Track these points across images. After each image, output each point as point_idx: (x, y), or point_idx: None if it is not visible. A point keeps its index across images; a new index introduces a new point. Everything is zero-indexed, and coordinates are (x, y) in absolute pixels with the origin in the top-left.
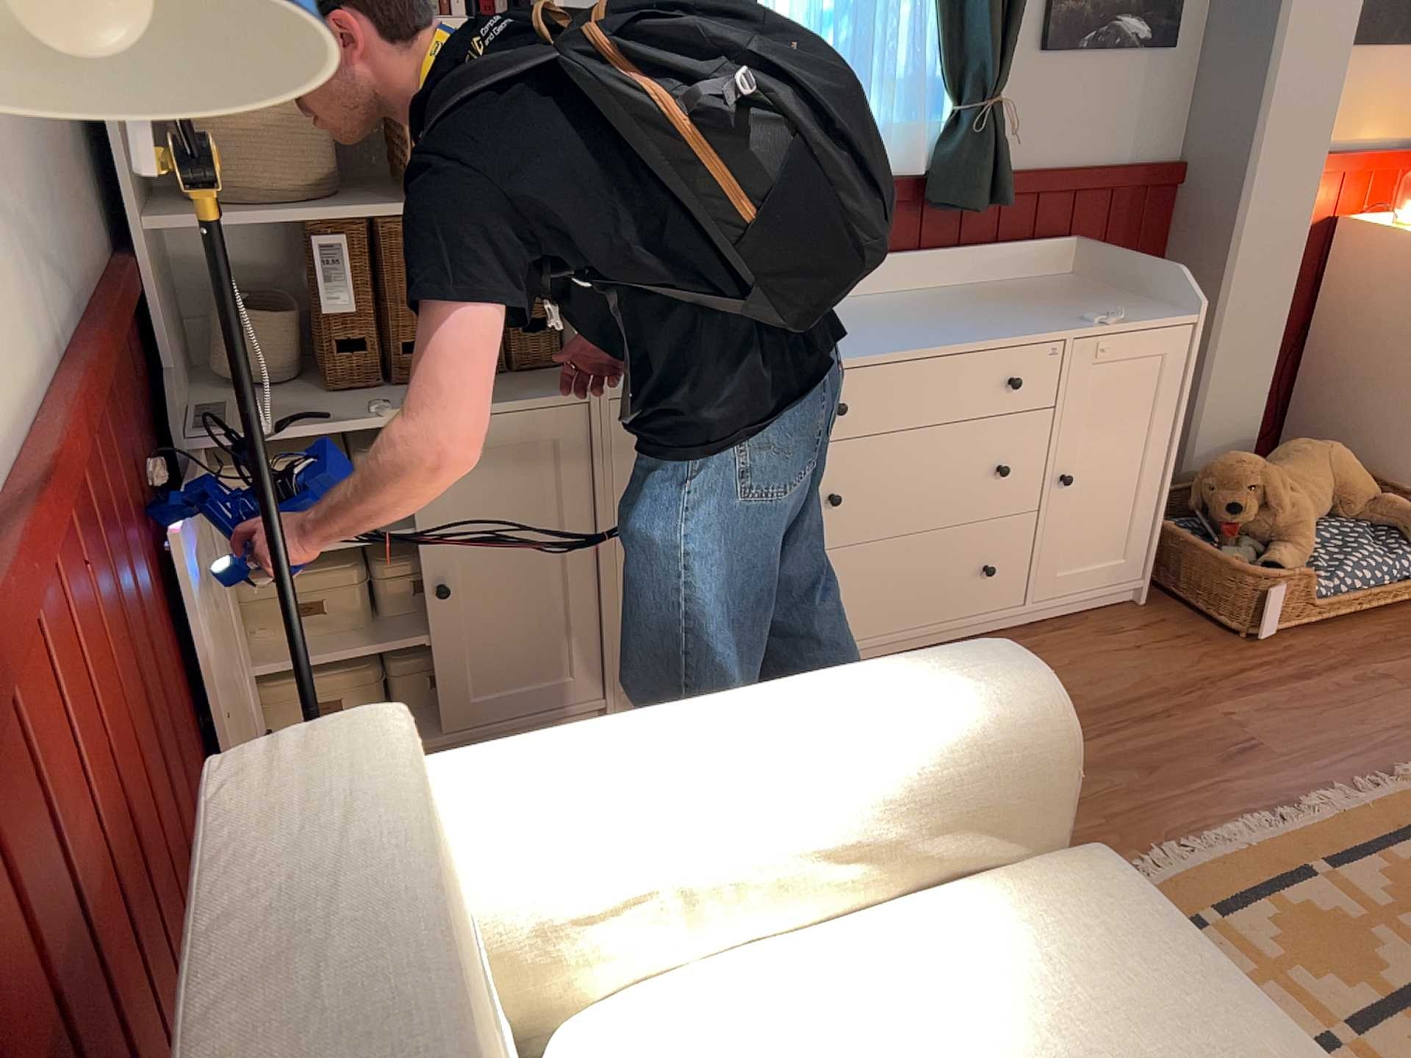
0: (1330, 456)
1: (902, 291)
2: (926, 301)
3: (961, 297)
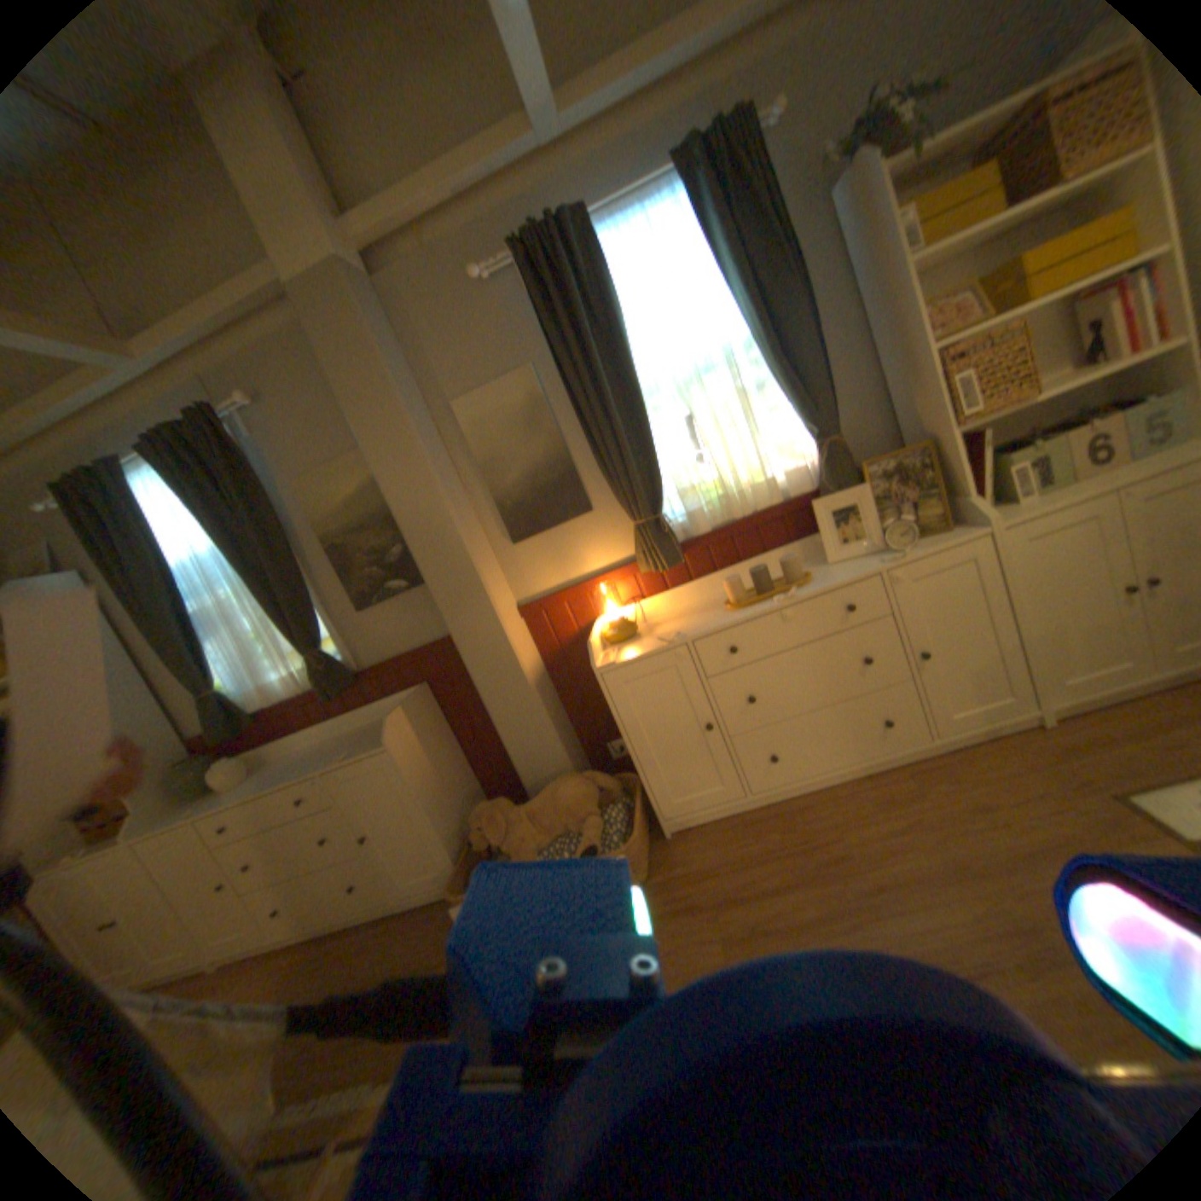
0: (557, 790)
1: (341, 734)
2: (331, 744)
3: (349, 736)
